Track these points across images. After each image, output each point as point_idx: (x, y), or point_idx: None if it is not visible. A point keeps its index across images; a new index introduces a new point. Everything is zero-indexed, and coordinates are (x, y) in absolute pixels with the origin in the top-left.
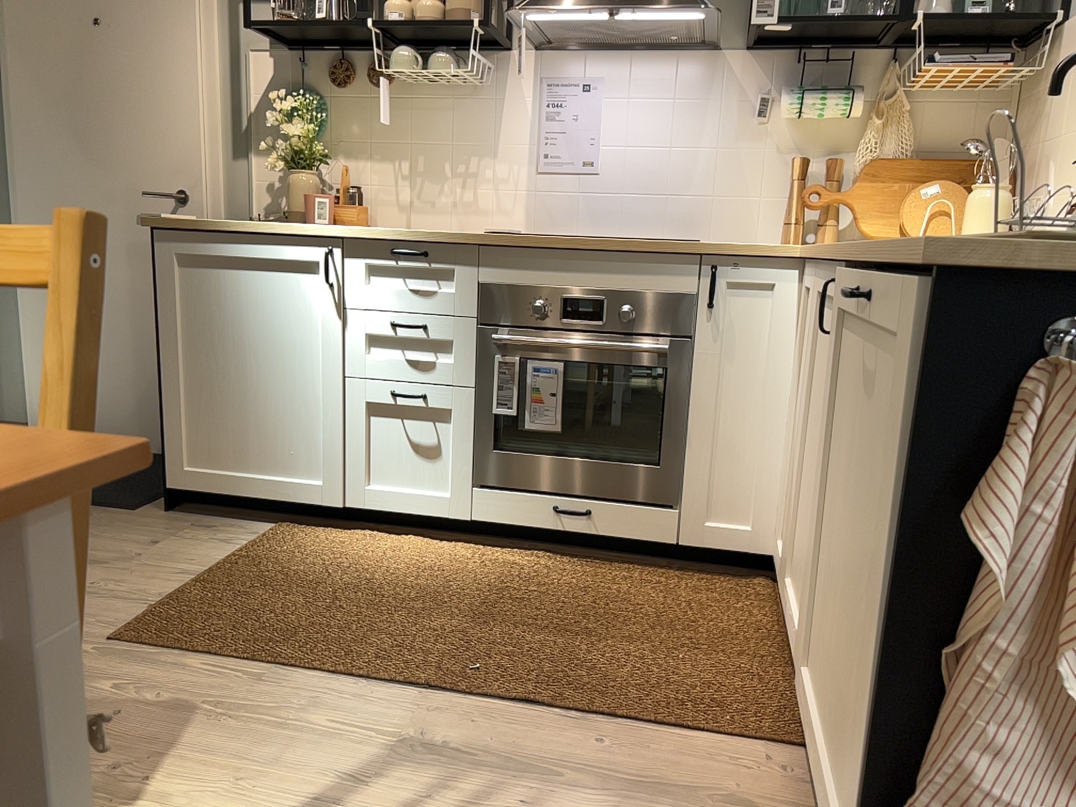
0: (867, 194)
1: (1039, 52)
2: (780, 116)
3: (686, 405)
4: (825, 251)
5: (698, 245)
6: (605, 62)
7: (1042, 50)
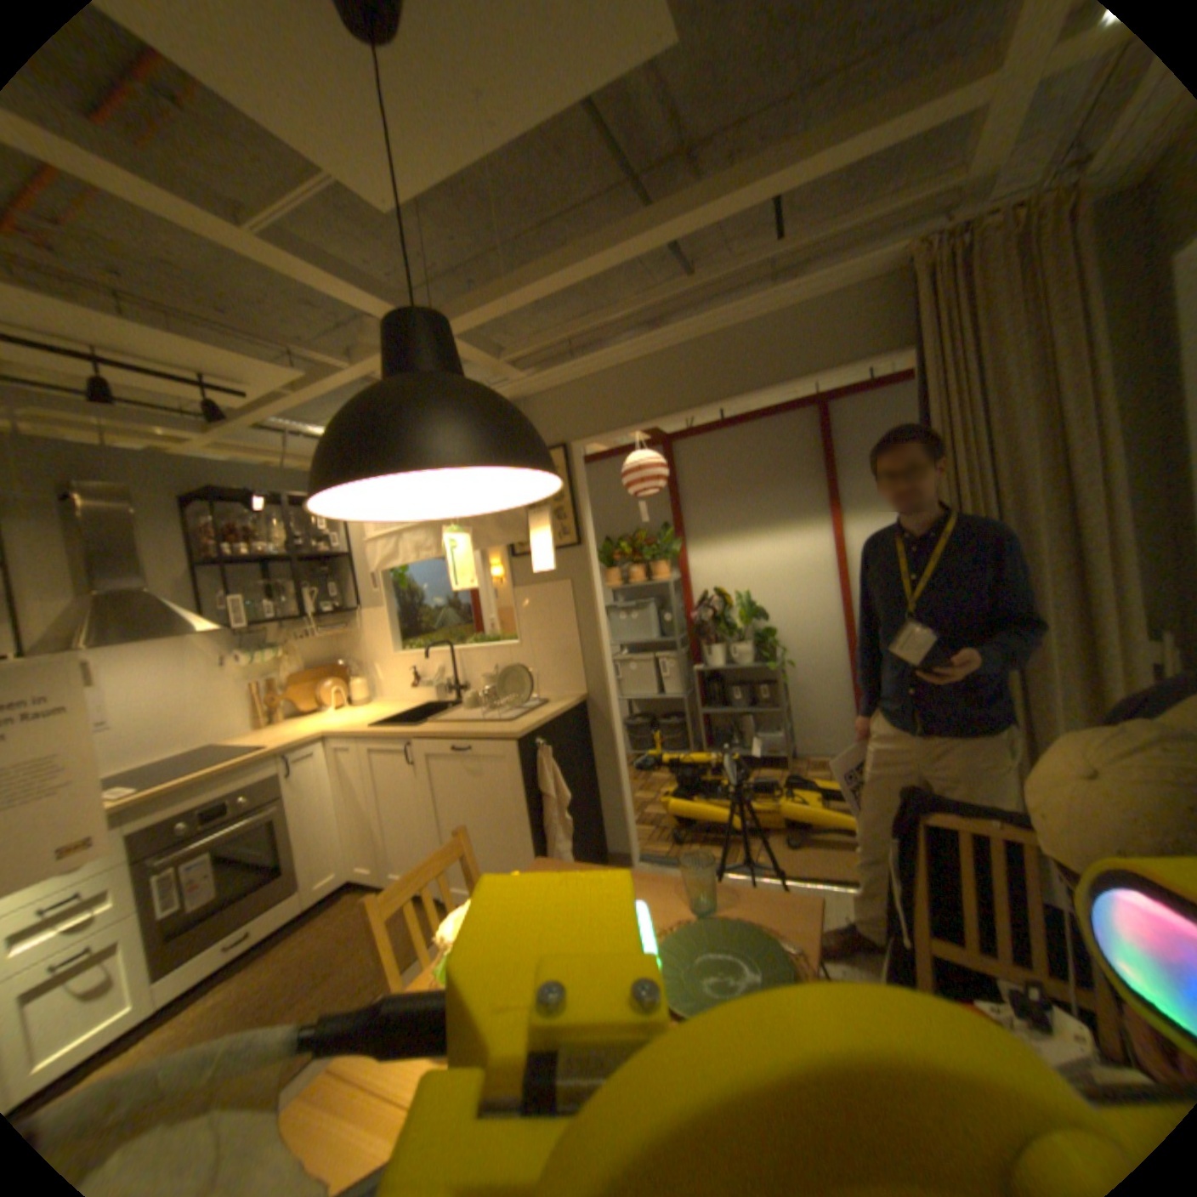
0: (286, 686)
1: (345, 614)
2: (240, 661)
3: (279, 831)
4: (373, 729)
5: (272, 745)
6: (96, 650)
7: (348, 614)
